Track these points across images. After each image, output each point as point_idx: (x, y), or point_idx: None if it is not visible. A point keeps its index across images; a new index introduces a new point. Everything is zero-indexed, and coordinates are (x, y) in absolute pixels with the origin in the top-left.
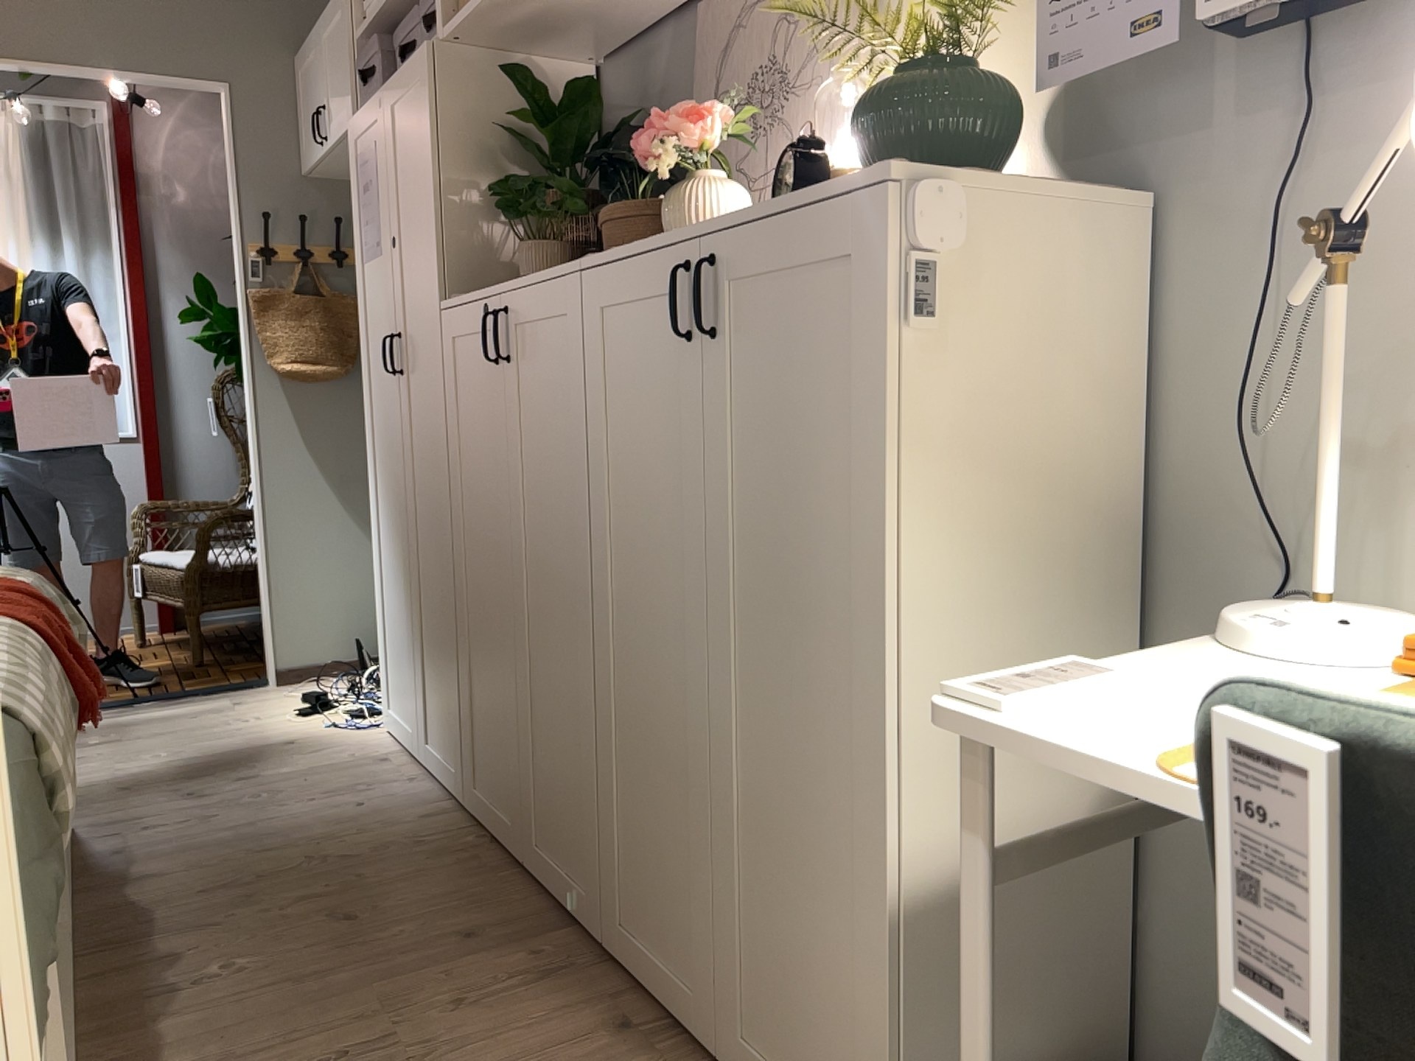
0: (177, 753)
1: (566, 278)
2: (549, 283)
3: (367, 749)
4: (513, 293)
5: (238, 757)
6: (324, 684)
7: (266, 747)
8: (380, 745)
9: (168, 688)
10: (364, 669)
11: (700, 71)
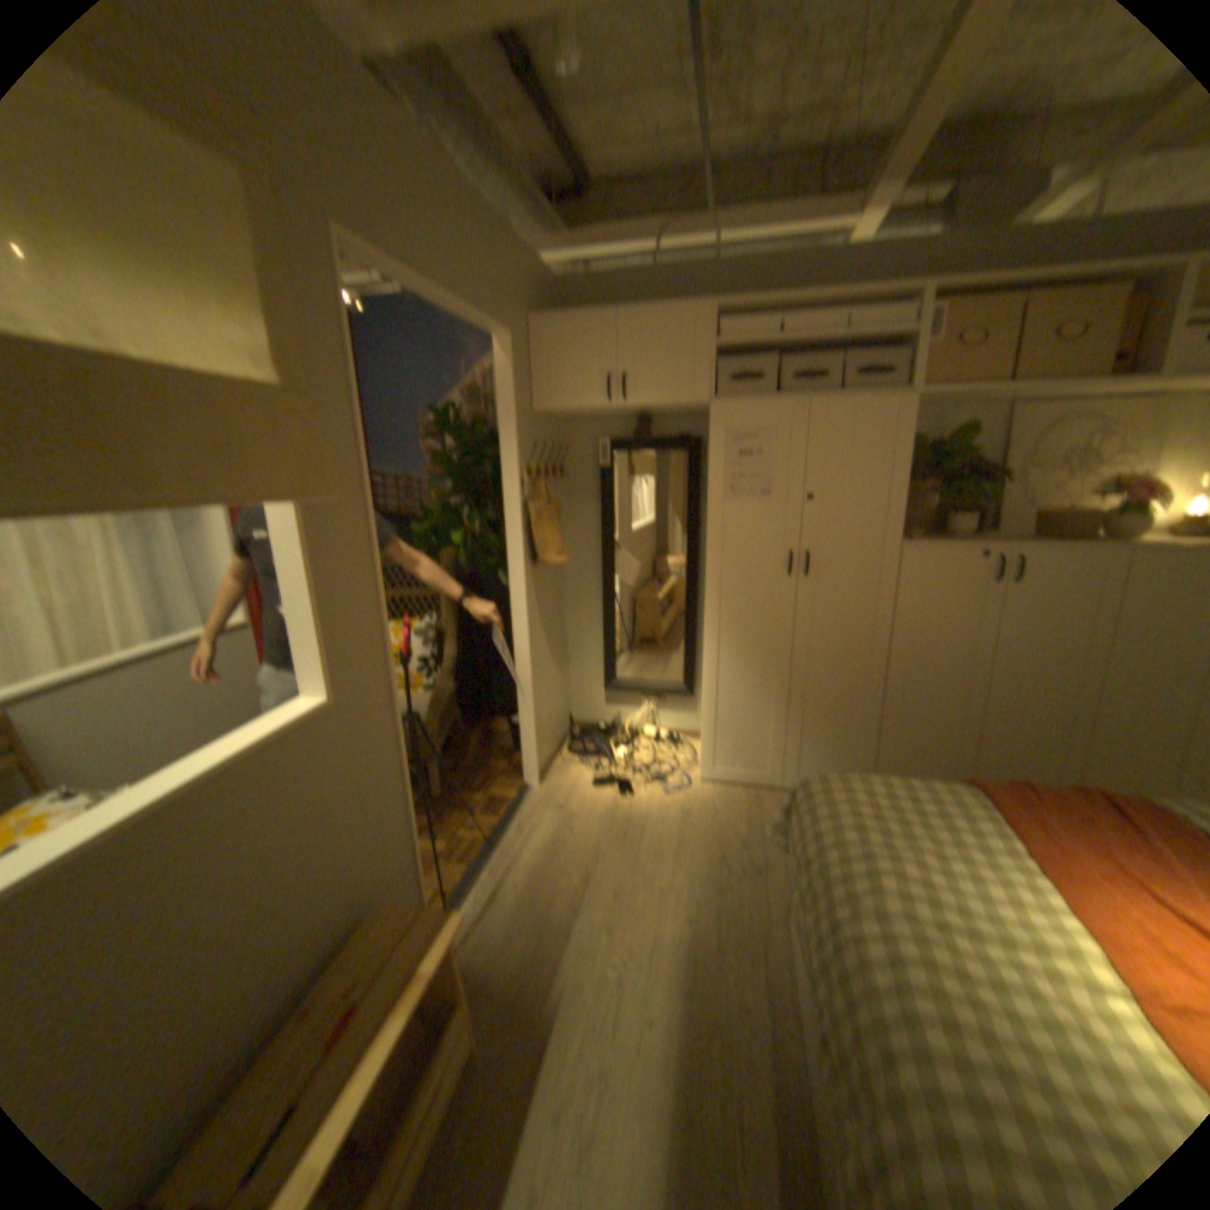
0: (658, 859)
1: (1115, 553)
2: (1092, 553)
3: (730, 798)
4: (1037, 553)
5: (695, 839)
6: (564, 774)
7: (684, 825)
8: (725, 793)
9: (485, 826)
10: (587, 754)
11: (1014, 438)
